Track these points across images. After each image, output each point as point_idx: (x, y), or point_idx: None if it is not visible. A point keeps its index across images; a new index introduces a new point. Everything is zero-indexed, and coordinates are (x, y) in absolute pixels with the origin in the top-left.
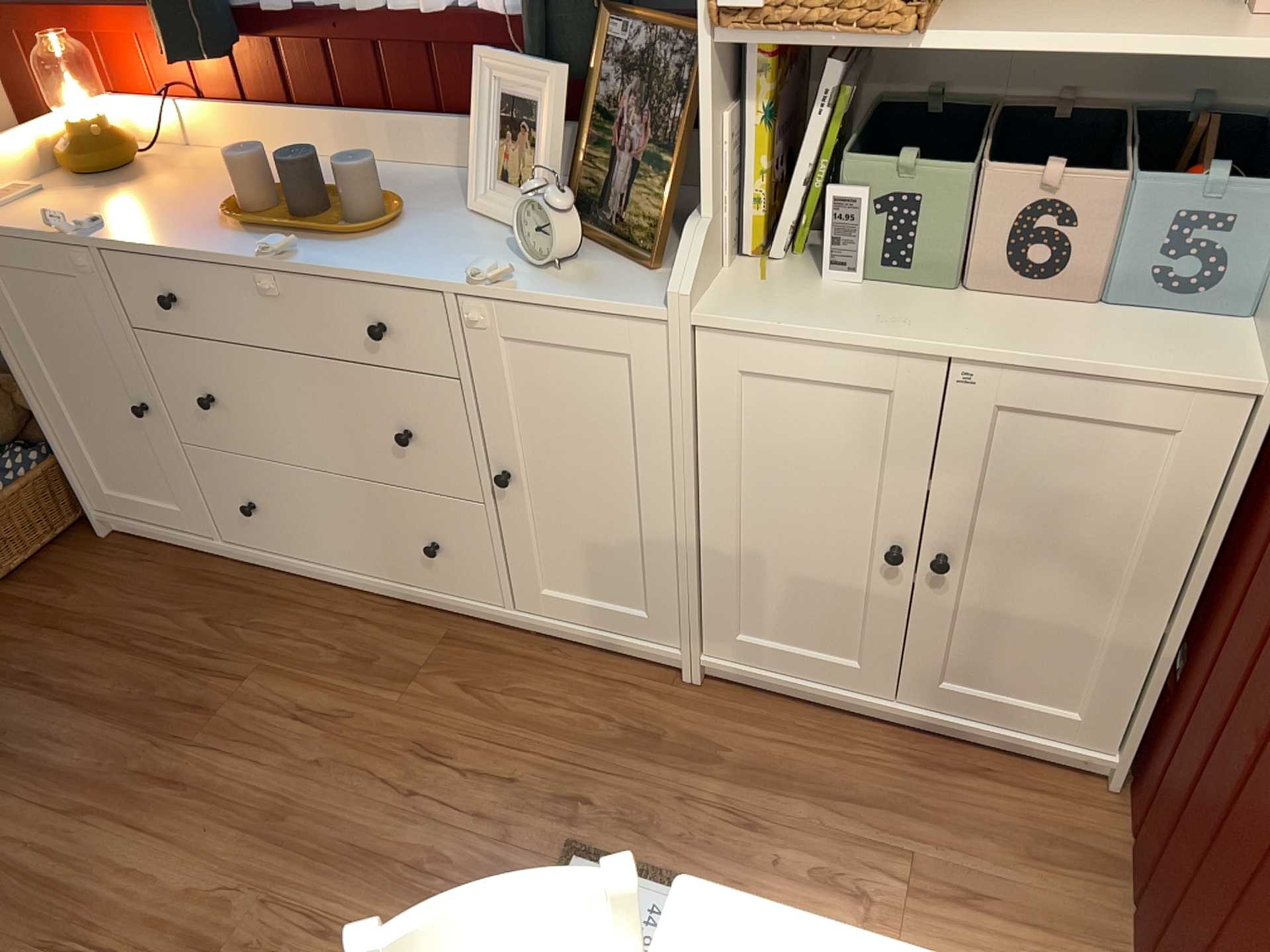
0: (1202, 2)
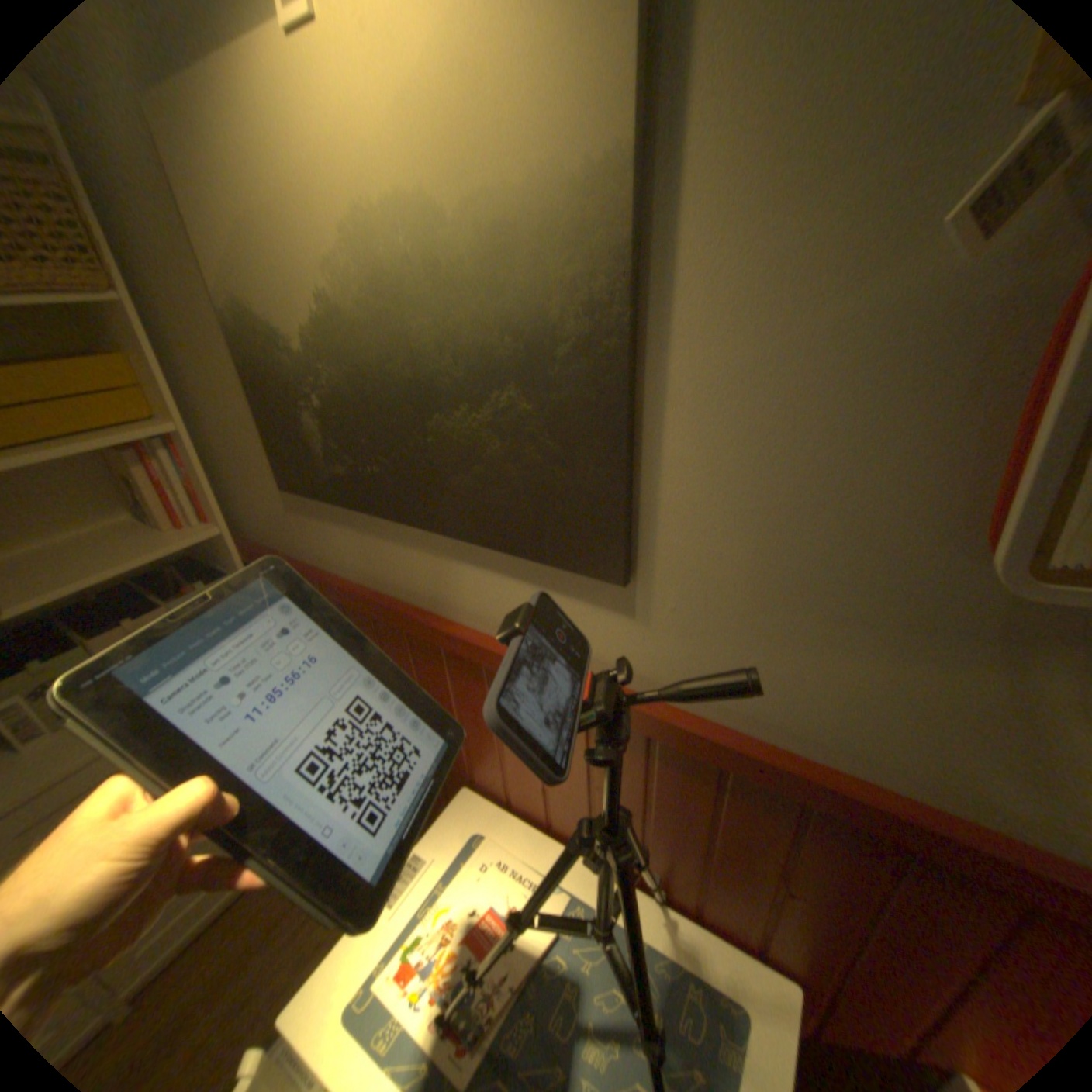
0: (132, 537)
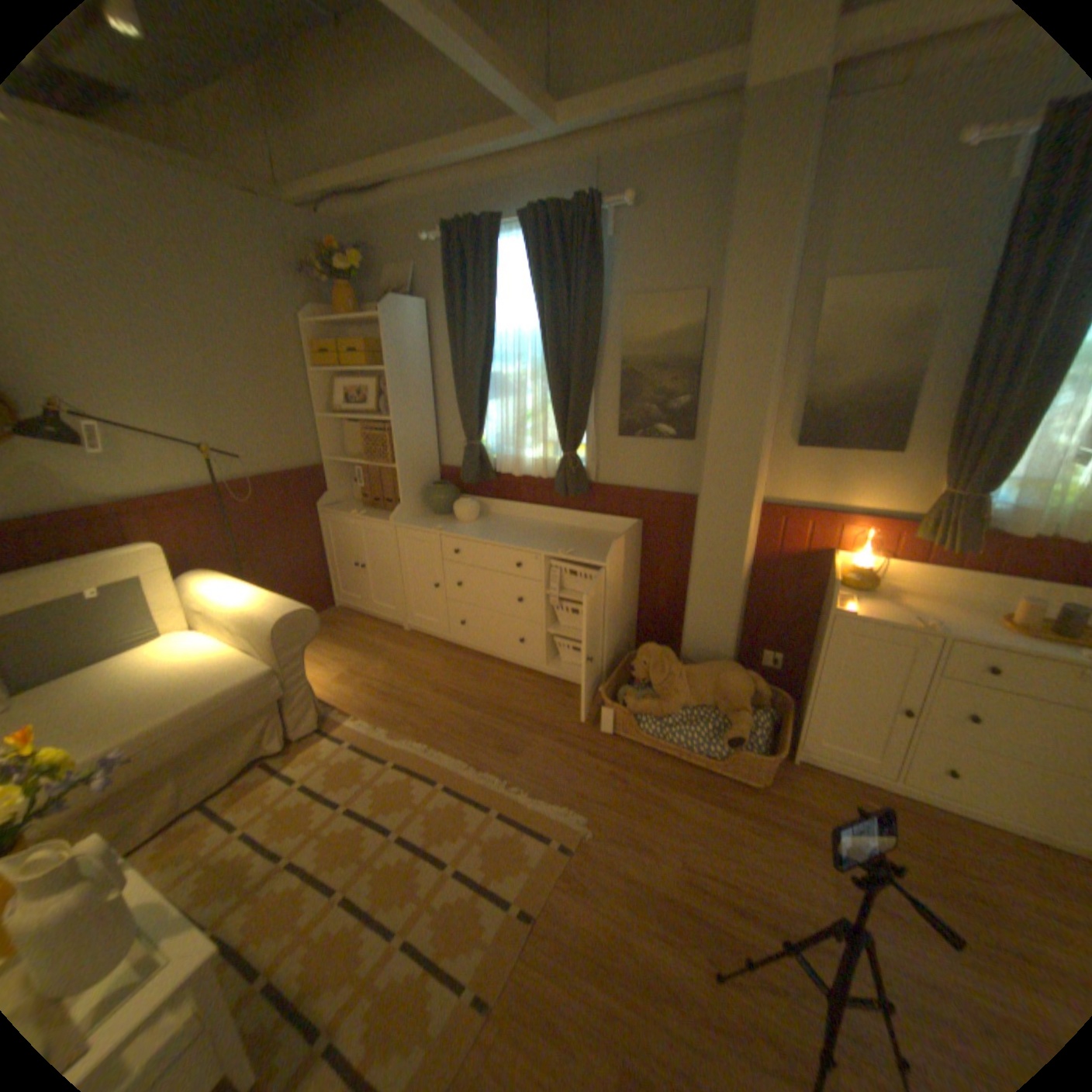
0: None
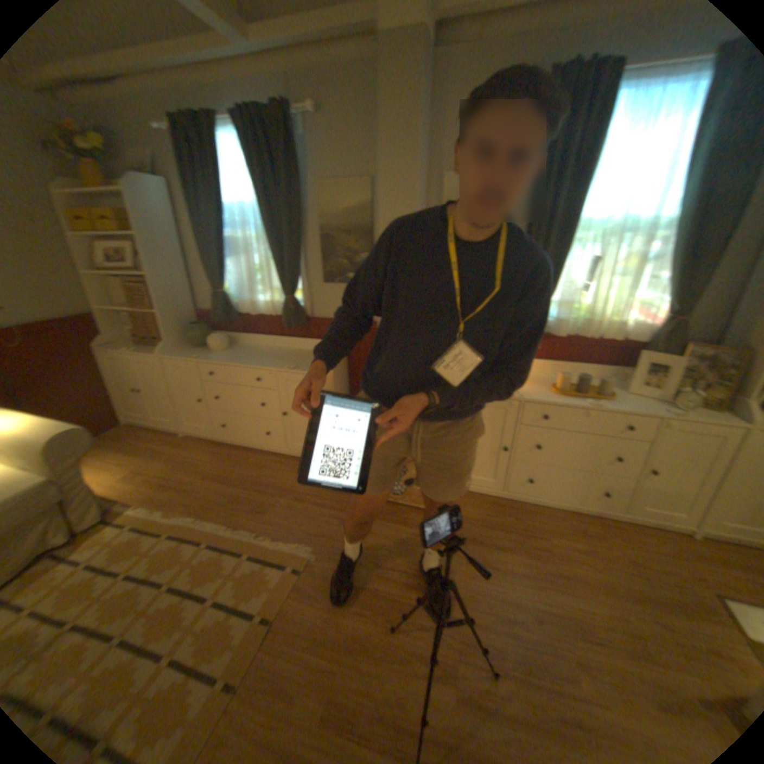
0: None
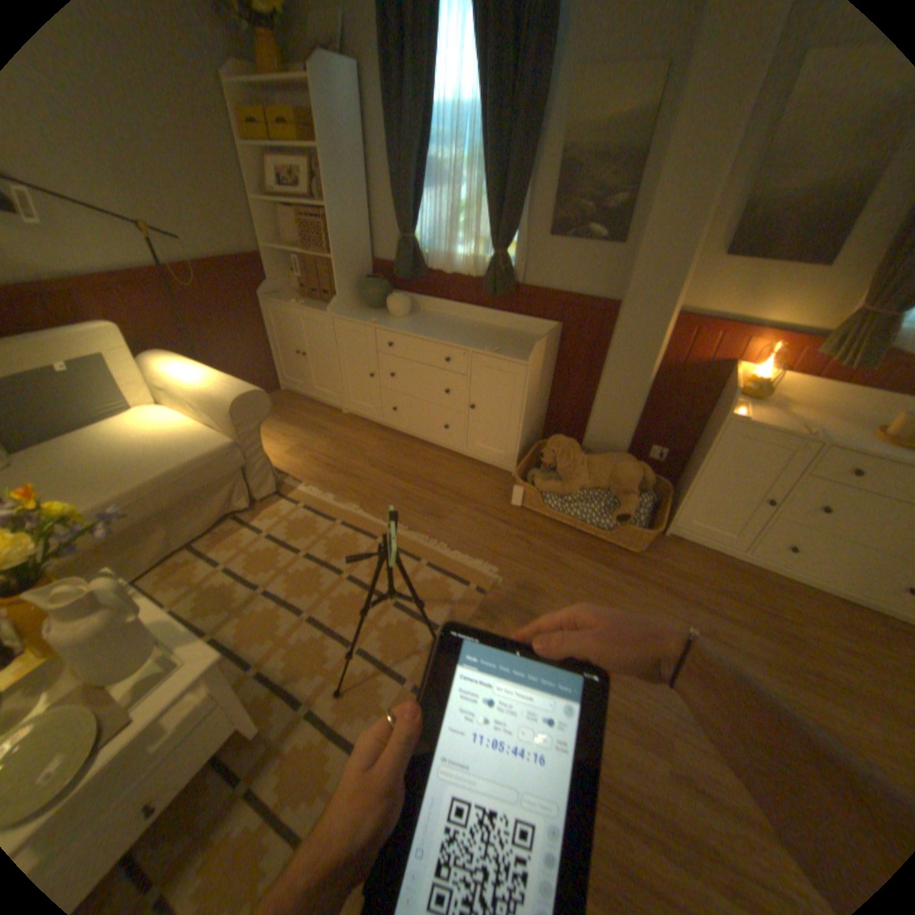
0: None
